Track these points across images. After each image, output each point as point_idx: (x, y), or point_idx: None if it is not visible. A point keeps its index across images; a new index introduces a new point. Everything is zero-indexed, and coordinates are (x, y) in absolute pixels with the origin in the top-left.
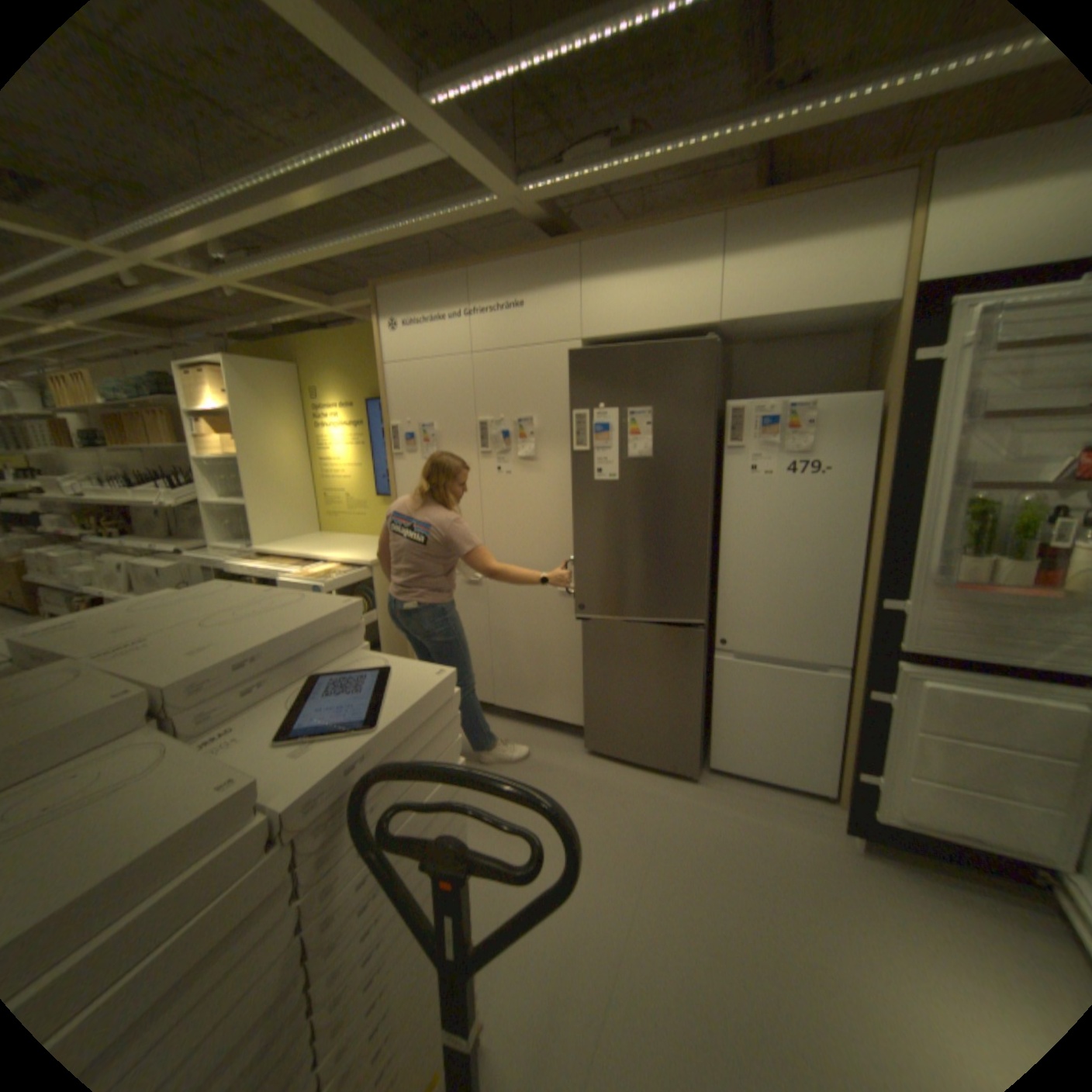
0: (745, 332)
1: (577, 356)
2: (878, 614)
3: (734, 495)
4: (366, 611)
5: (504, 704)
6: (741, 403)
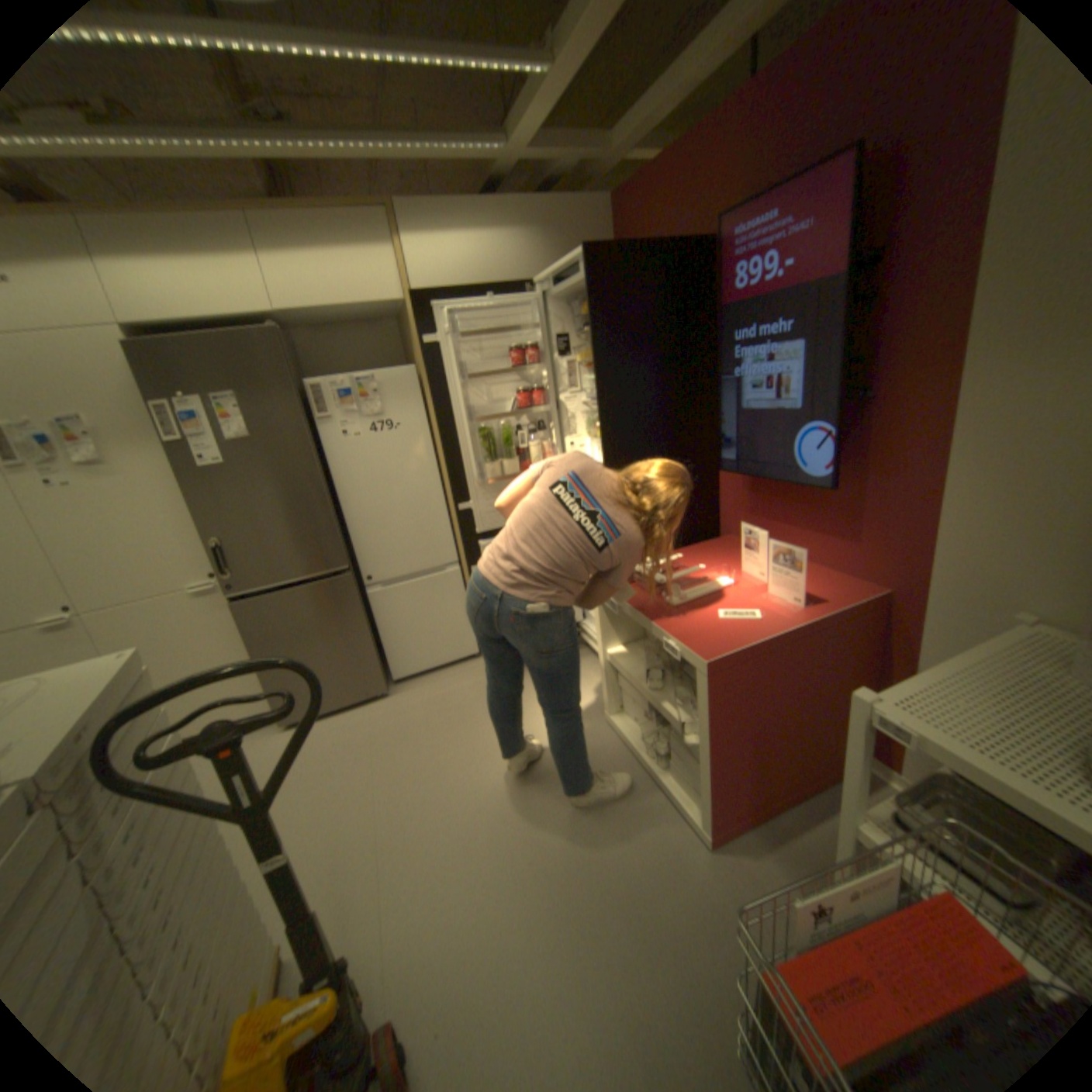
0: (298, 319)
1: (122, 343)
2: (460, 518)
3: (337, 458)
4: None
5: None
6: (316, 381)
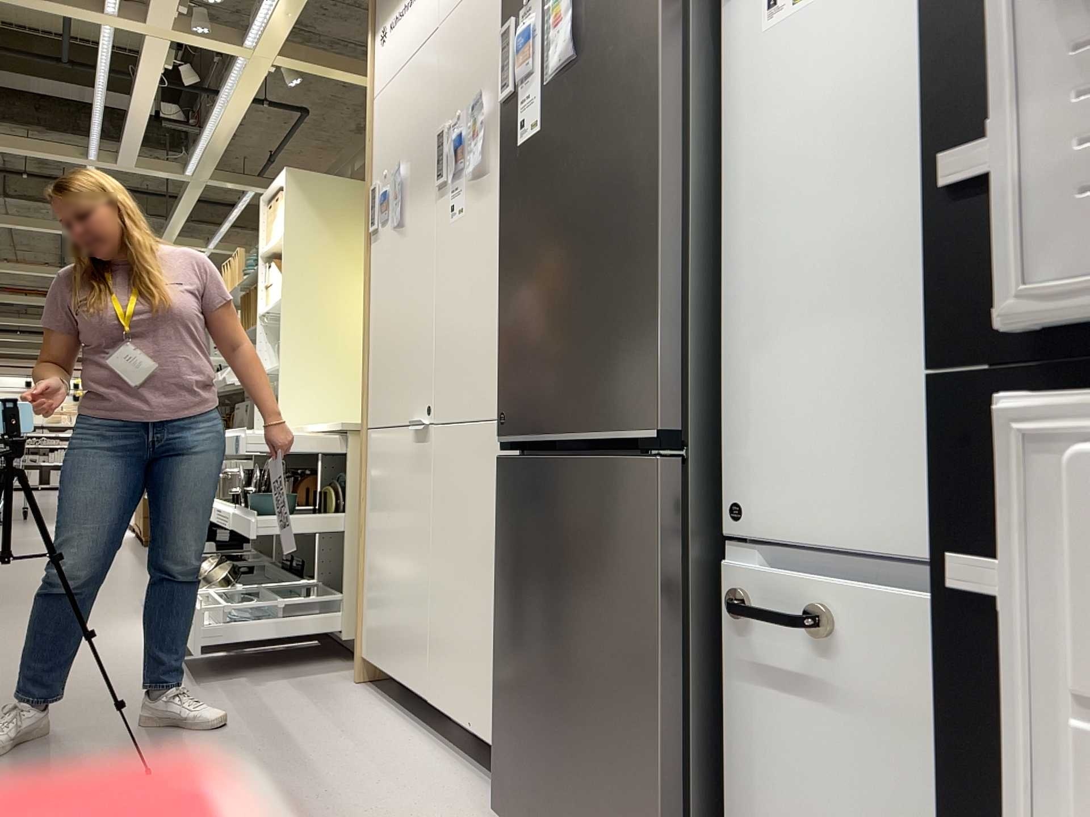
0: None
1: None
2: None
3: (745, 90)
4: (337, 516)
5: (437, 703)
6: None
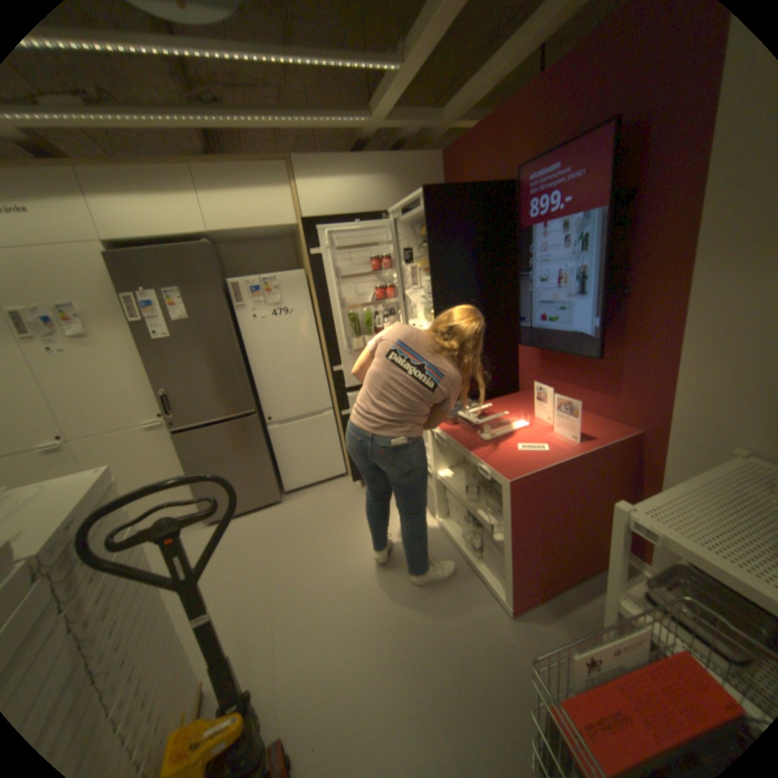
0: (223, 237)
1: (103, 253)
2: (334, 377)
3: (248, 333)
4: None
5: None
6: (235, 280)
